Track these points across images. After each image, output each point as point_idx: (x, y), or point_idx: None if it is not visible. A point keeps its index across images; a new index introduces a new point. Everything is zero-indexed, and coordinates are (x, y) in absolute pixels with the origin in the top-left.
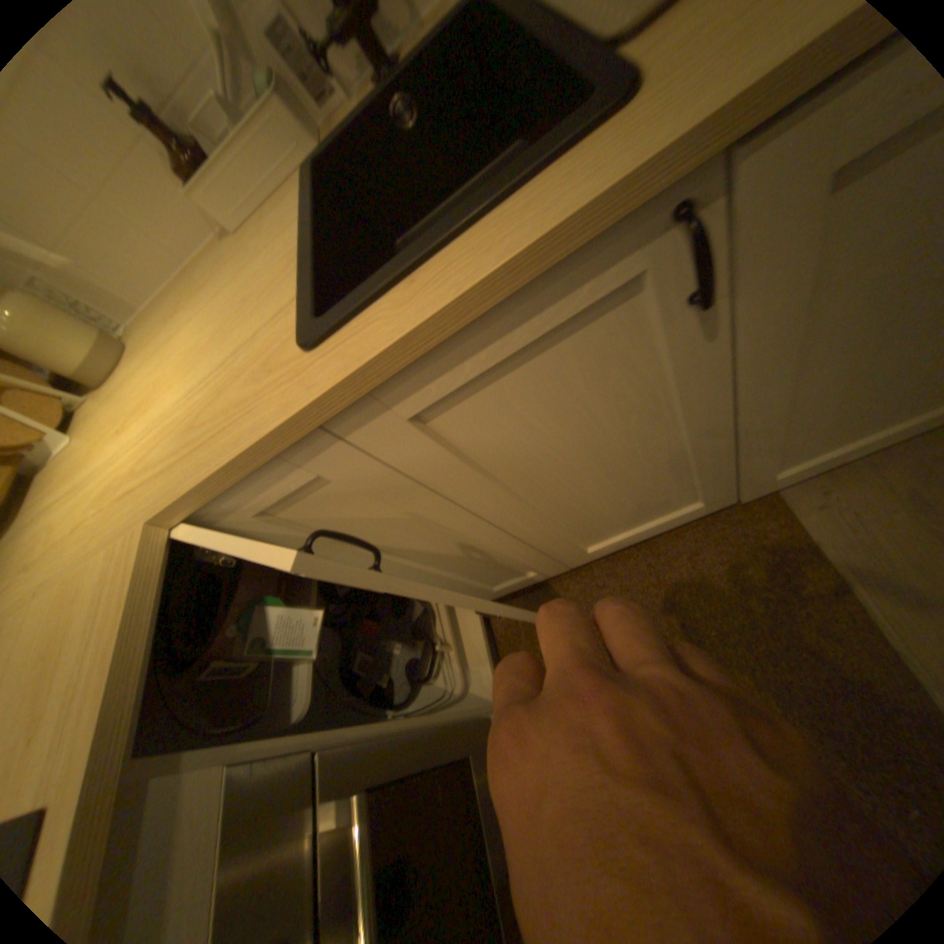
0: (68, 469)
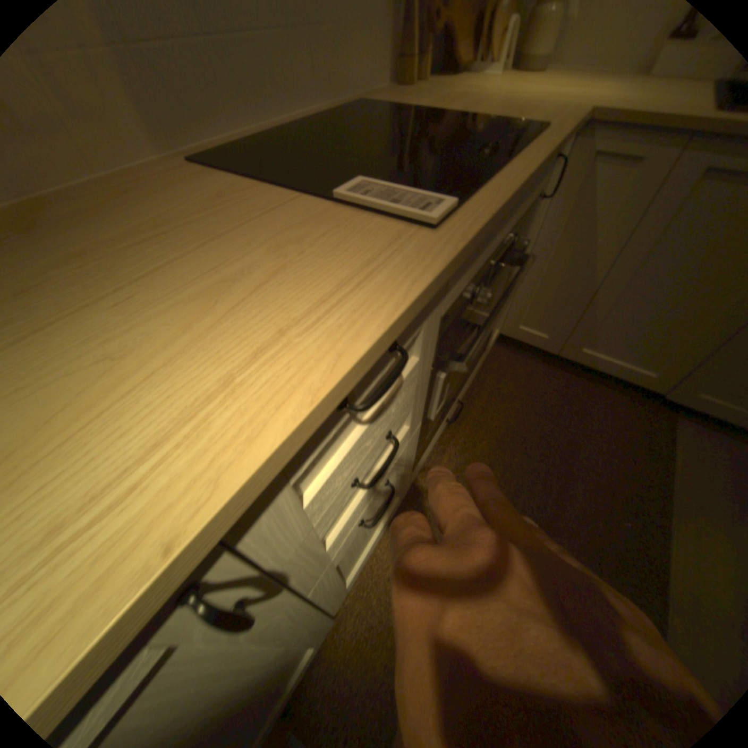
0: (487, 80)
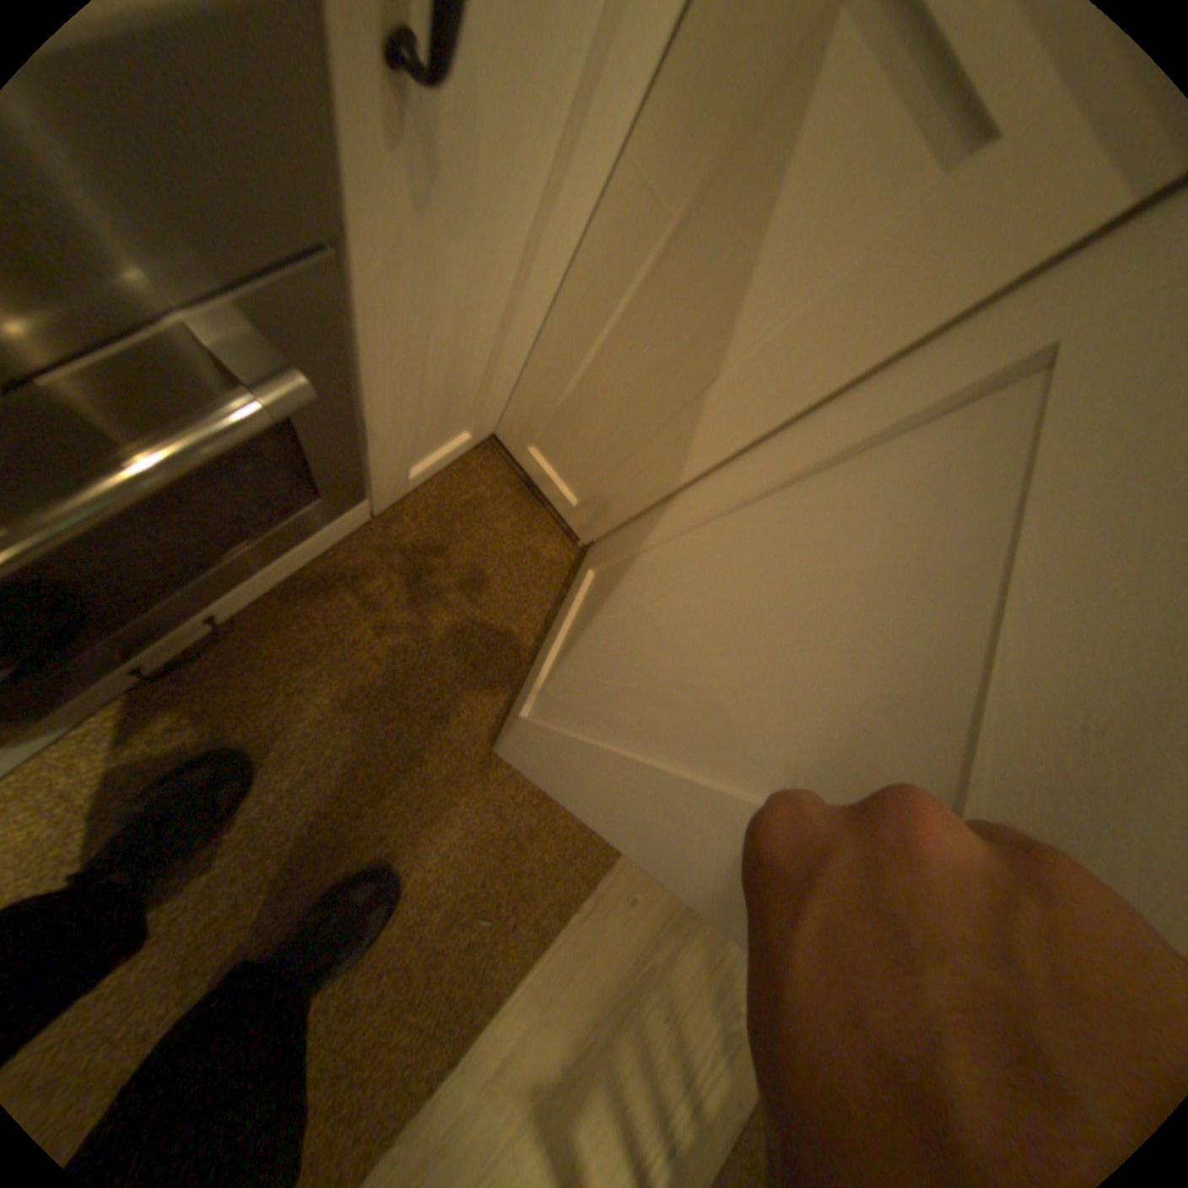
0: None
